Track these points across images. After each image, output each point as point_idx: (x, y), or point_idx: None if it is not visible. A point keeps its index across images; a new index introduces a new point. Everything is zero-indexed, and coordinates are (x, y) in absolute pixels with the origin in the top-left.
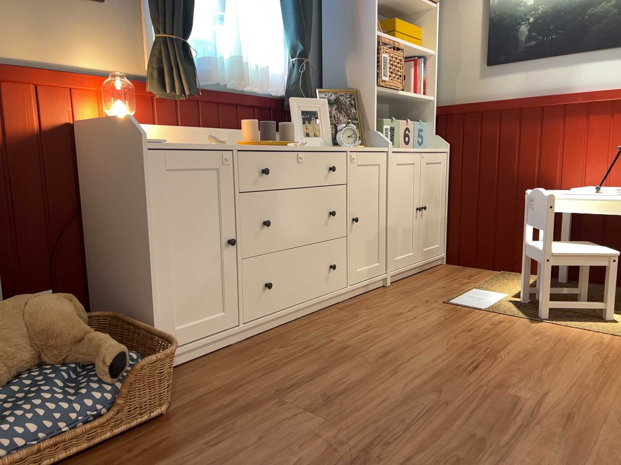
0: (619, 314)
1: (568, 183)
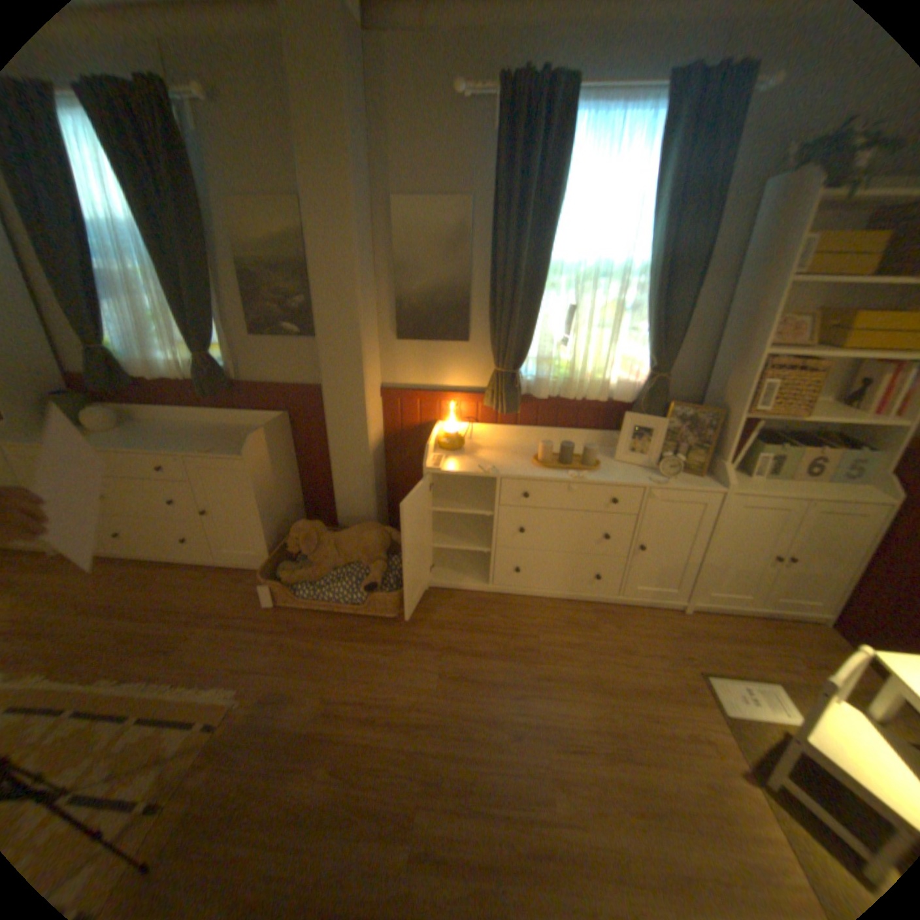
0: None
1: None
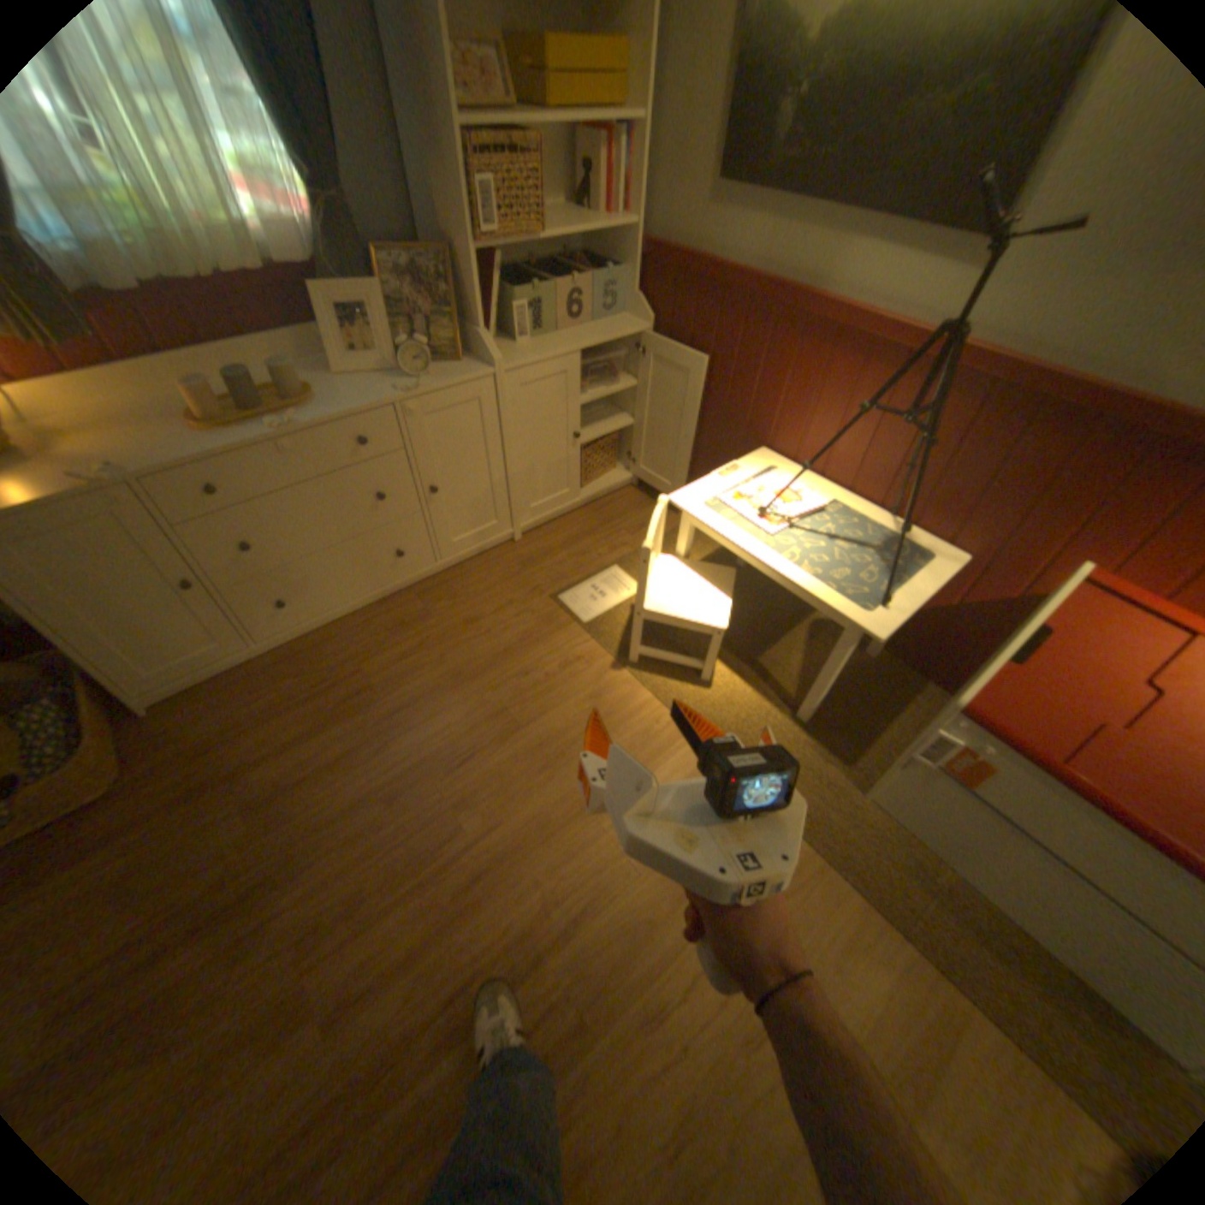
0: (730, 669)
1: (782, 446)
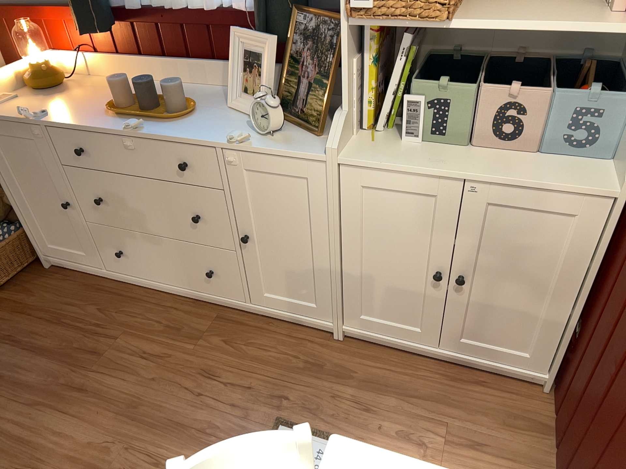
0: None
1: None
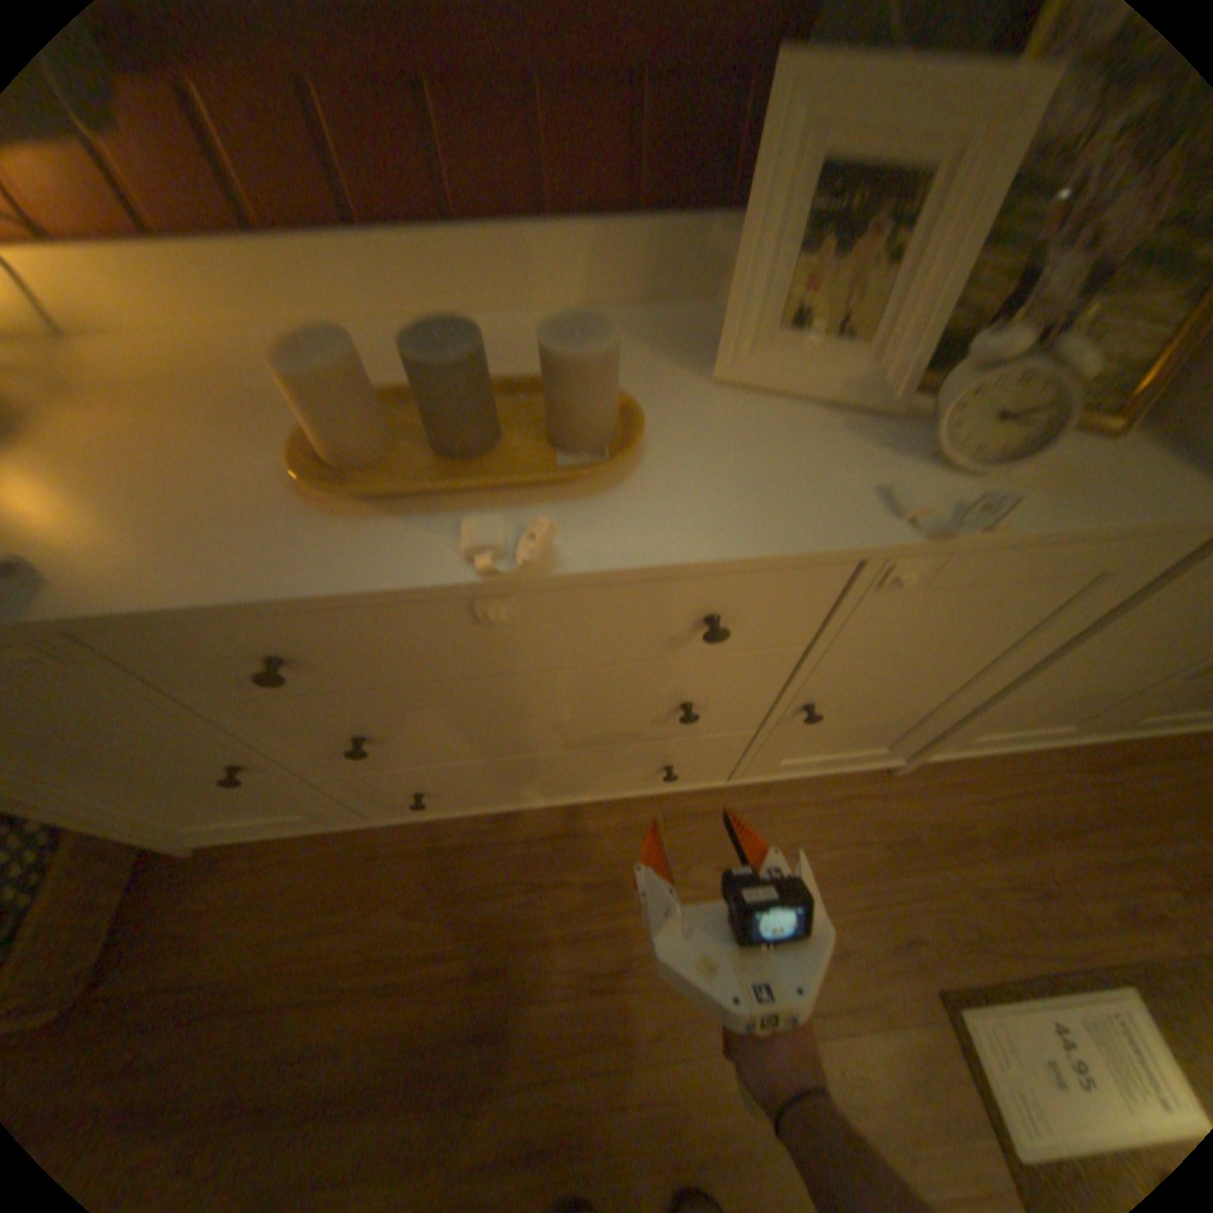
0: None
1: None
